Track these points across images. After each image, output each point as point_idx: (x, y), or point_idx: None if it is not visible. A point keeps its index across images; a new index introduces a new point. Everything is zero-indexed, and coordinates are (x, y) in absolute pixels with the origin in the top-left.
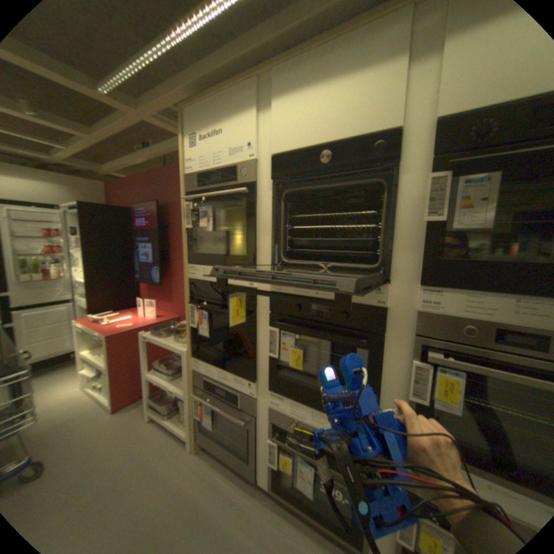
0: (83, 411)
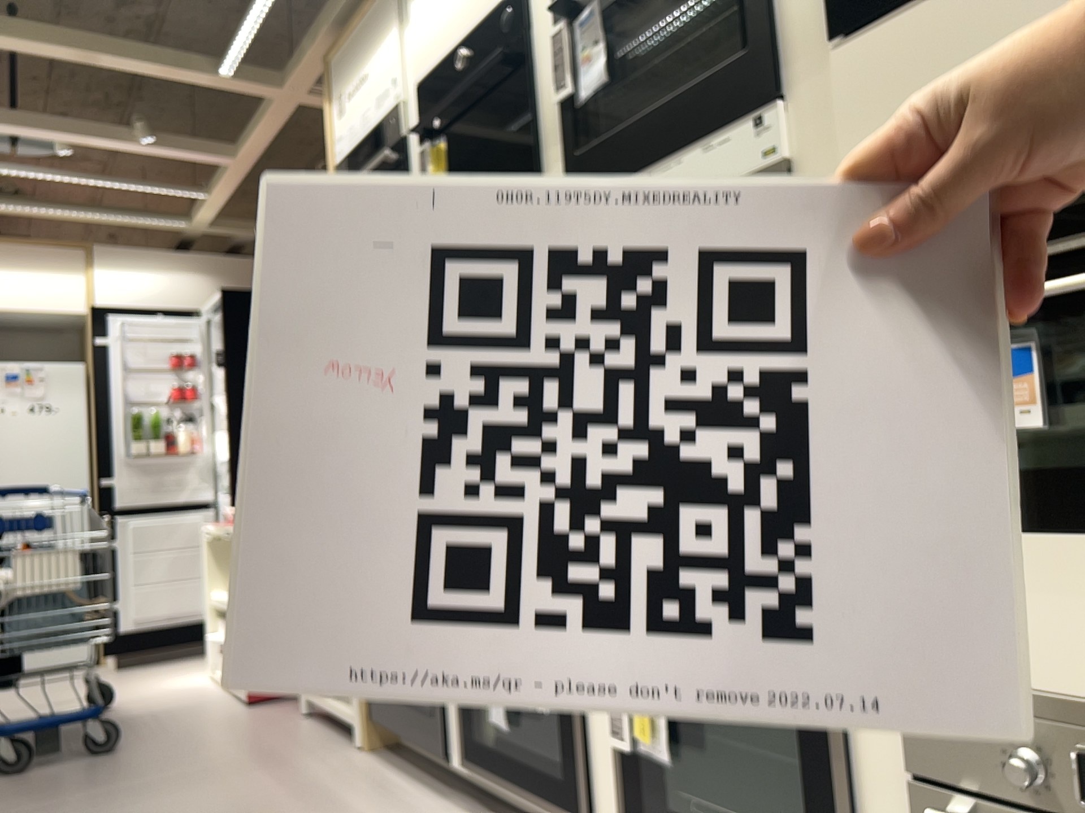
0: (200, 700)
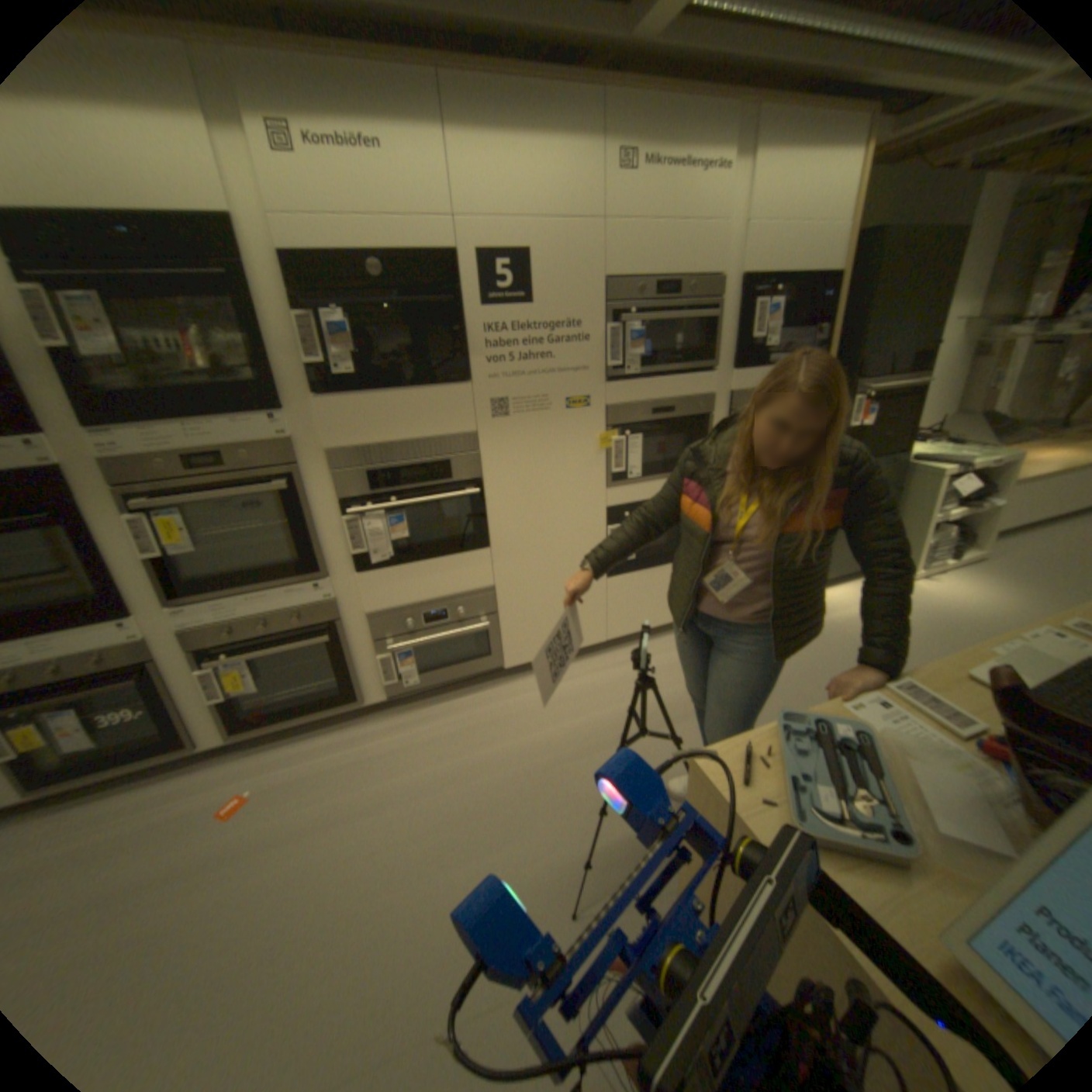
0: None
